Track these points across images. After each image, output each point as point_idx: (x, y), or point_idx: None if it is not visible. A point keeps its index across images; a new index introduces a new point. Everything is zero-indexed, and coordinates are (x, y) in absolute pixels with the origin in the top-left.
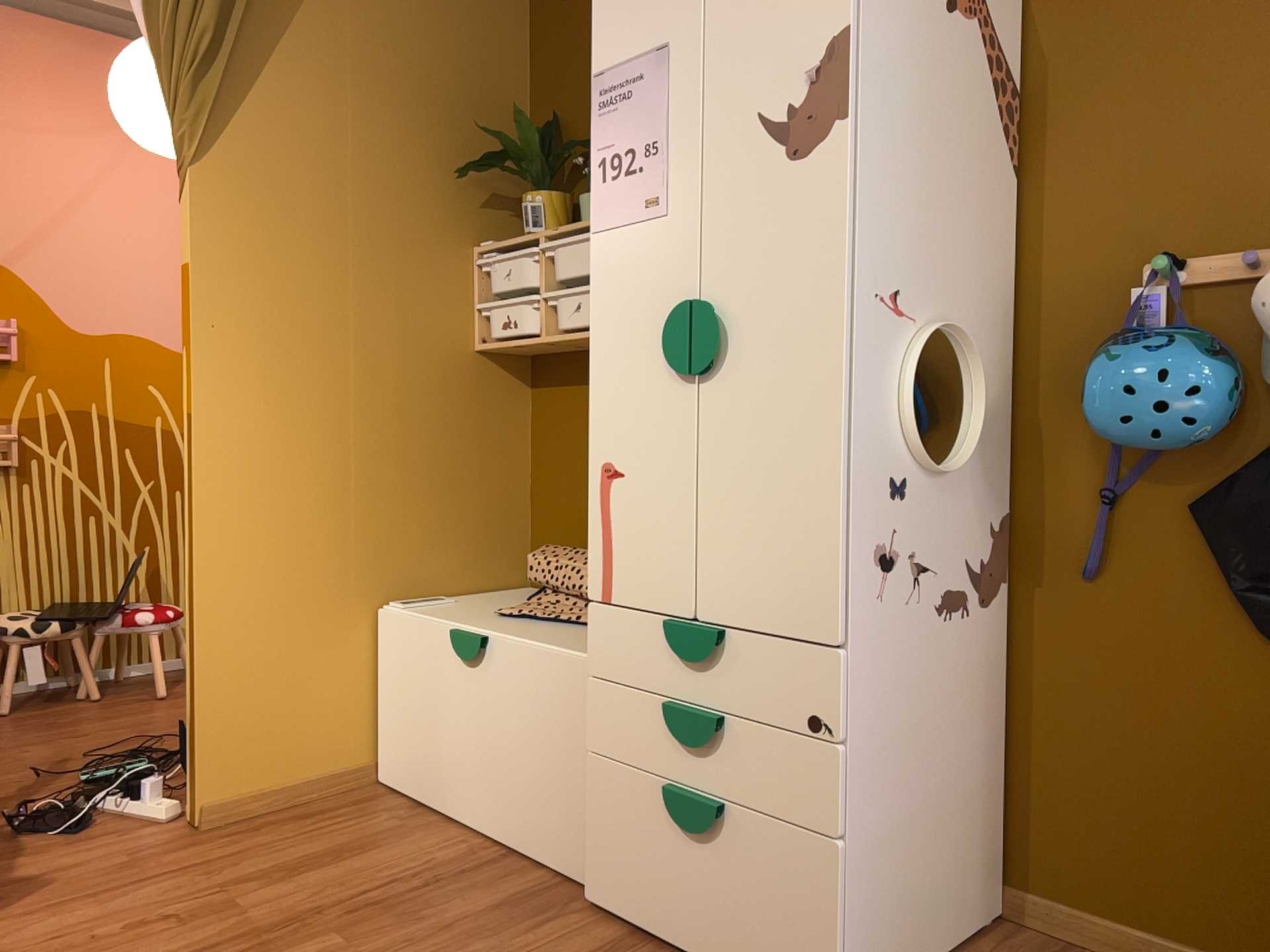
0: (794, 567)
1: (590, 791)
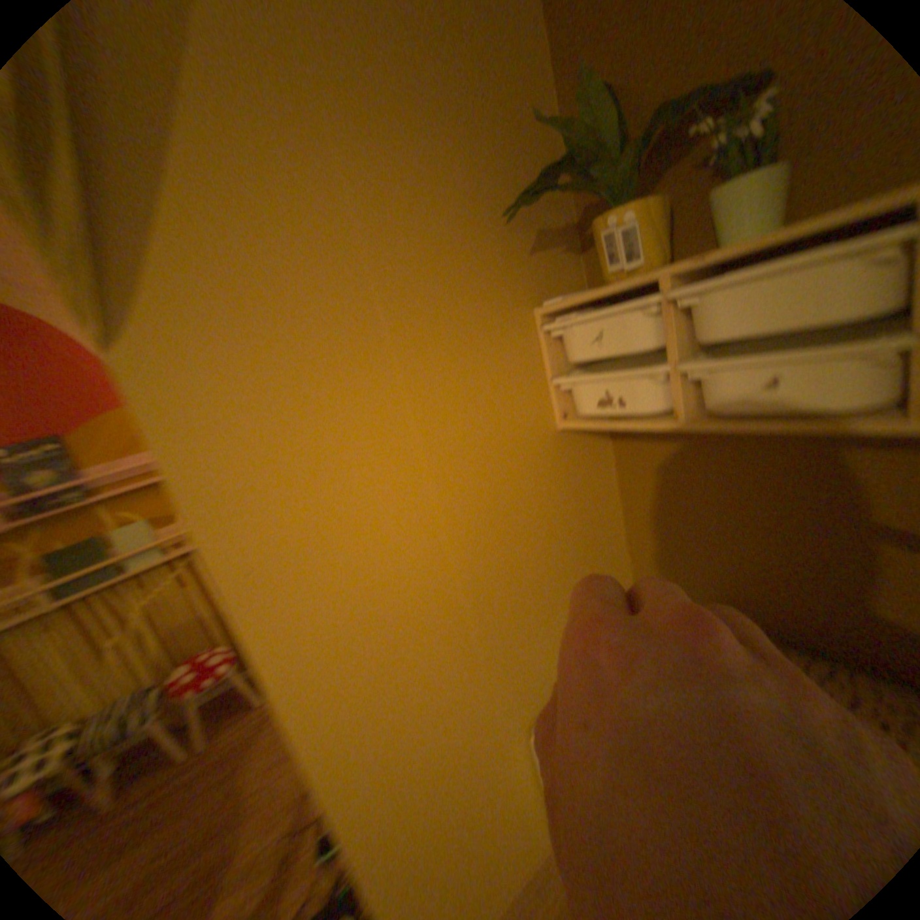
0: None
1: None
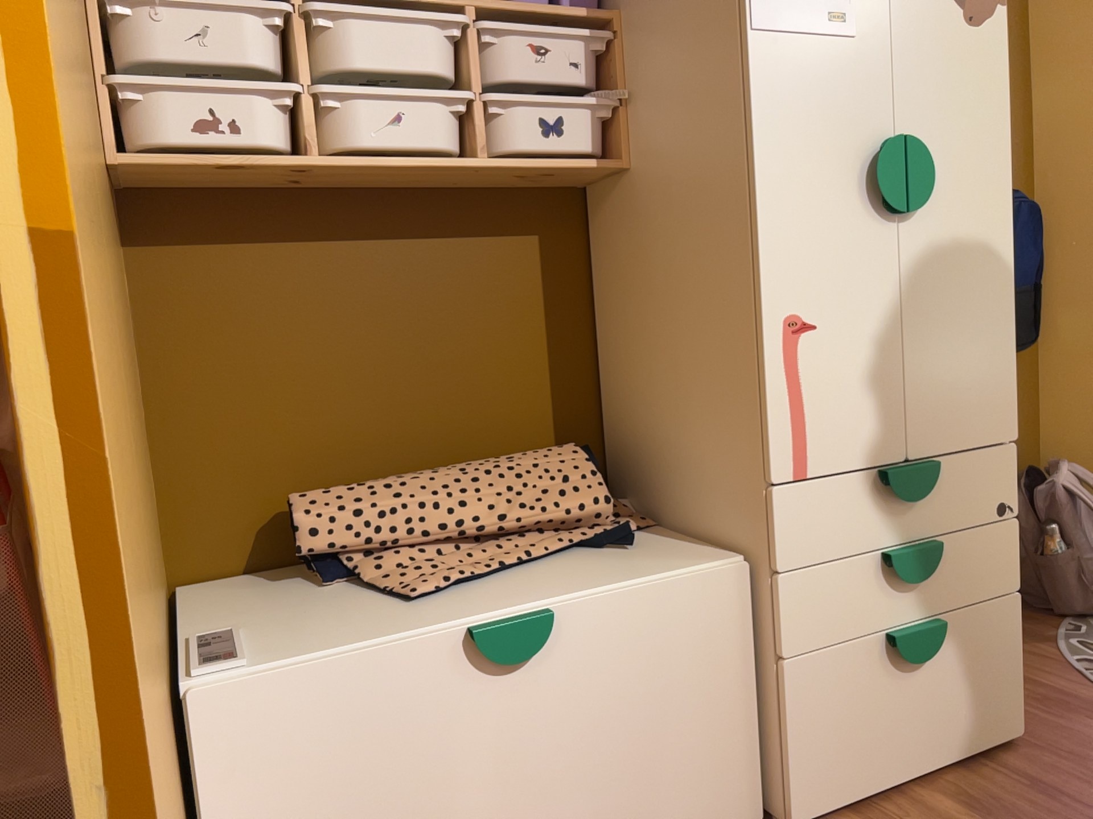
0: (985, 384)
1: (784, 705)
